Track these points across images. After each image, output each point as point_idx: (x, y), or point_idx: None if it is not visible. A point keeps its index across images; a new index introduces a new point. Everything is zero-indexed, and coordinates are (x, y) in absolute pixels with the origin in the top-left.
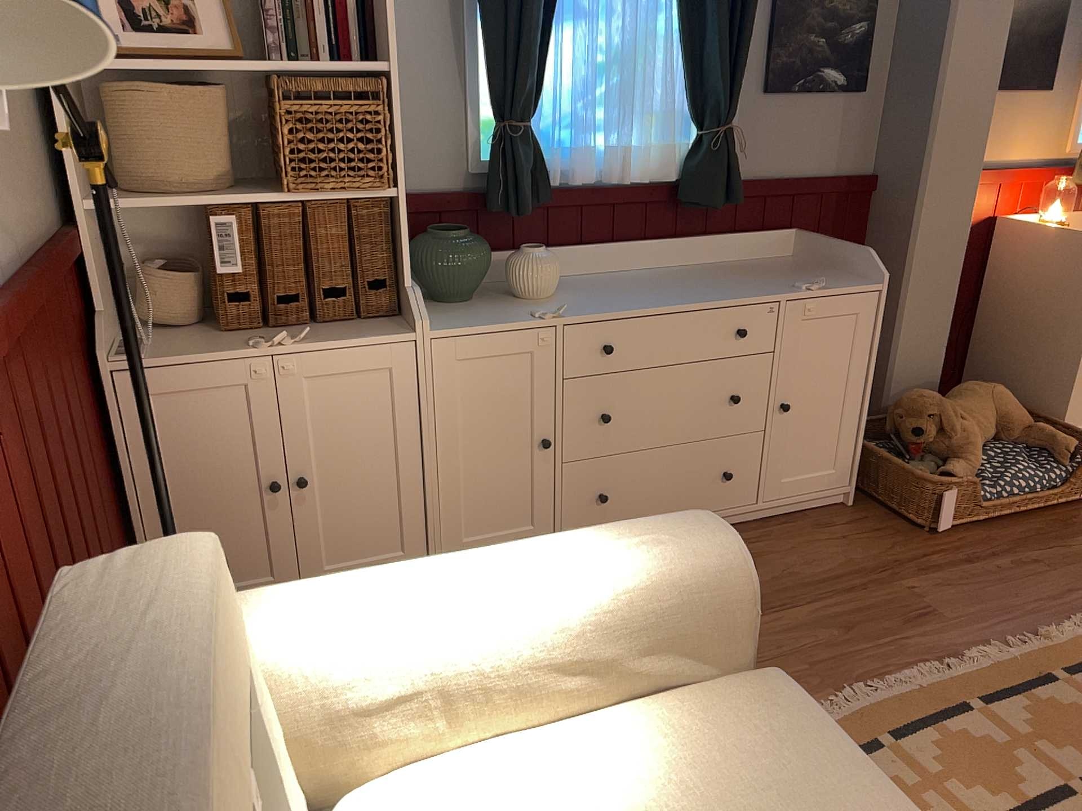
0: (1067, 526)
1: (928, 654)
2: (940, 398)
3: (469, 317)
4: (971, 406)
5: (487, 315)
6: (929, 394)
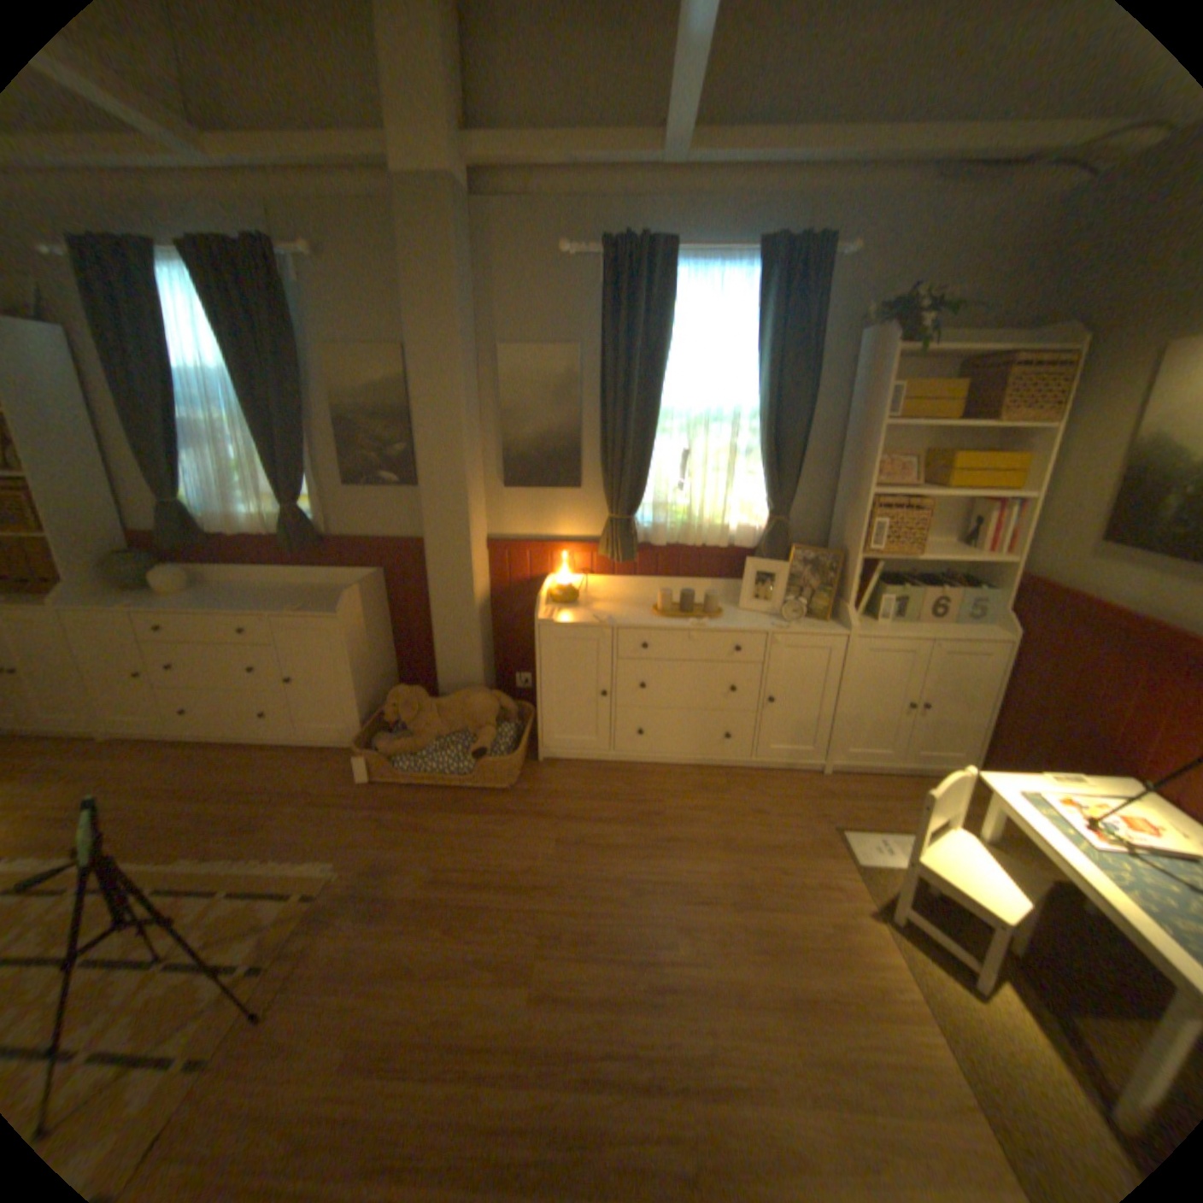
0: (453, 804)
1: (199, 856)
2: (416, 694)
3: (99, 602)
4: (446, 705)
5: (109, 602)
6: (404, 691)
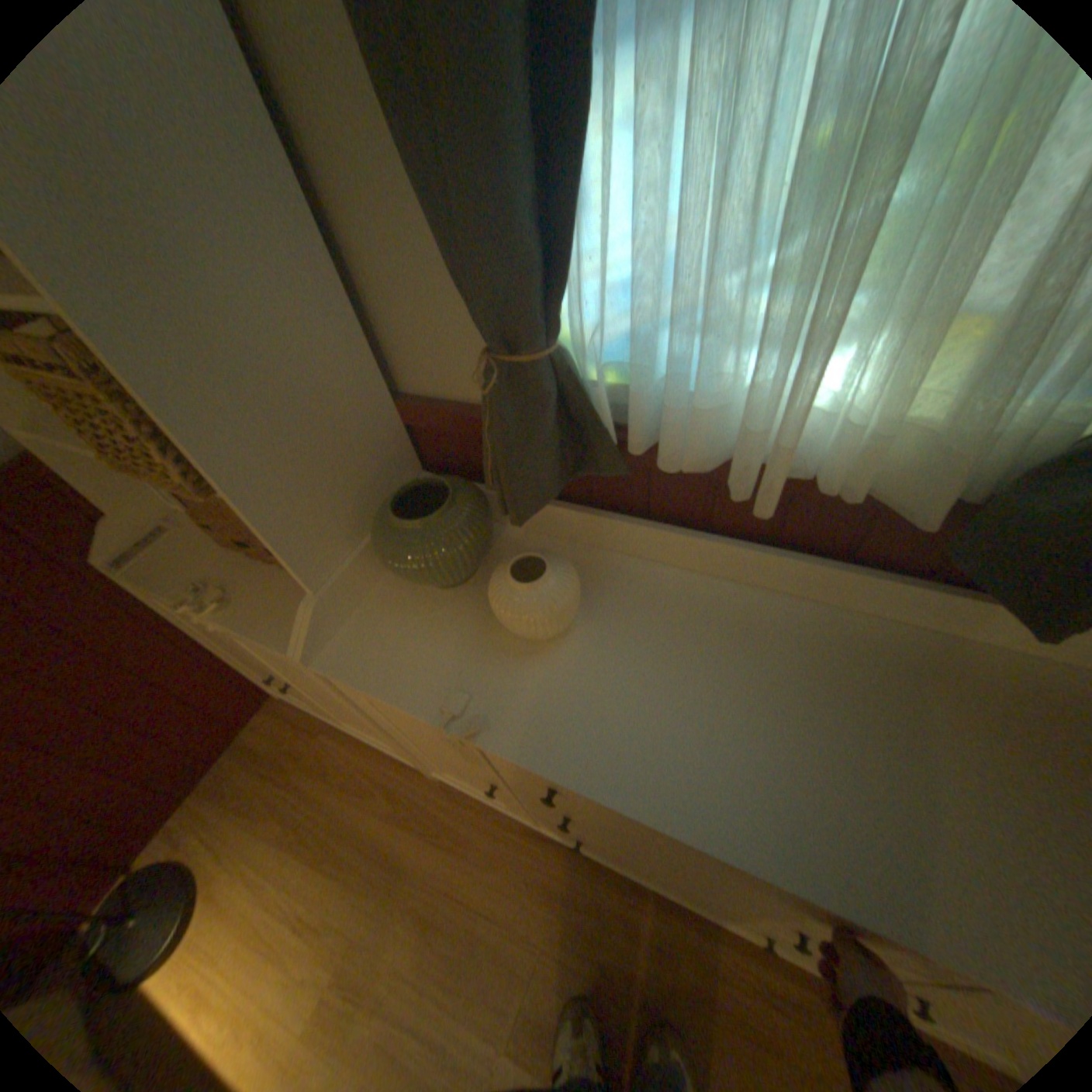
0: None
1: None
2: None
3: (395, 646)
4: None
5: (417, 654)
6: None
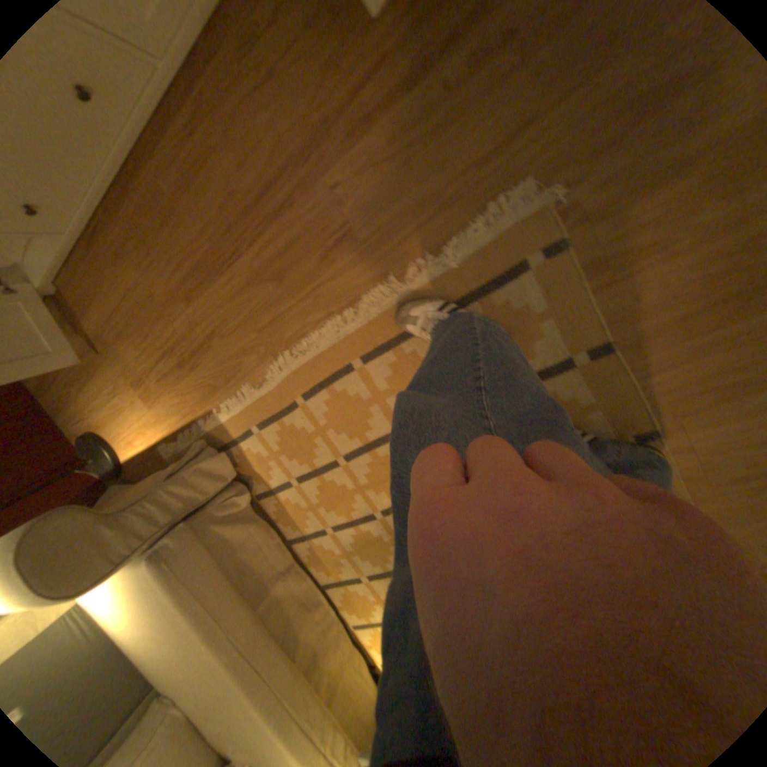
0: None
1: (335, 300)
2: None
3: None
4: None
5: None
6: None
